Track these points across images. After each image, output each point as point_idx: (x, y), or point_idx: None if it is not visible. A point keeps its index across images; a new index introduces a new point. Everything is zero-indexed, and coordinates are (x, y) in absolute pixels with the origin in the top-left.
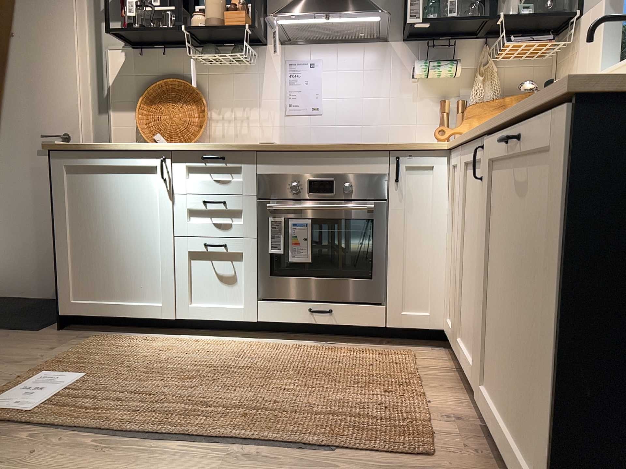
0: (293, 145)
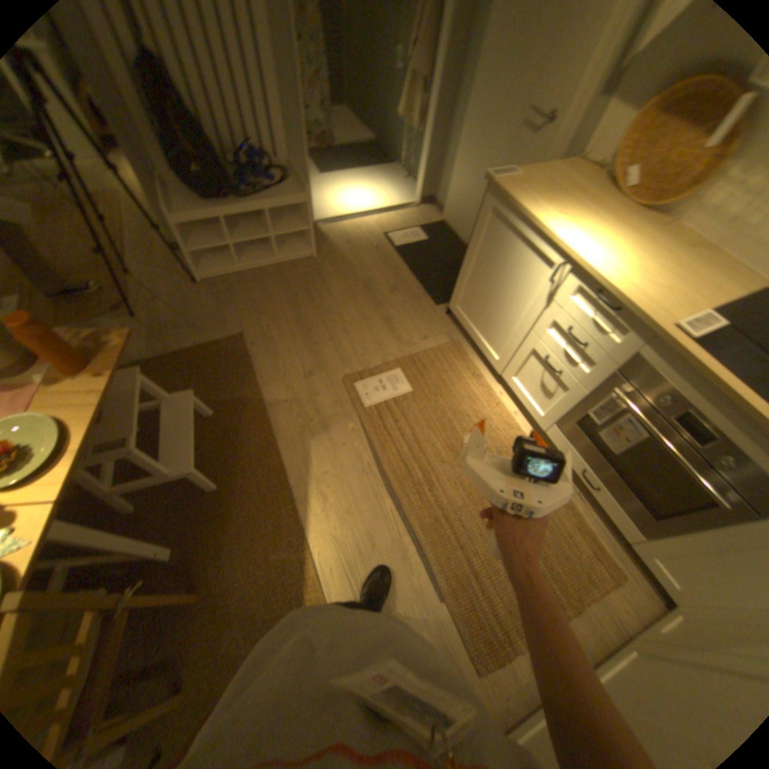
0: (709, 369)
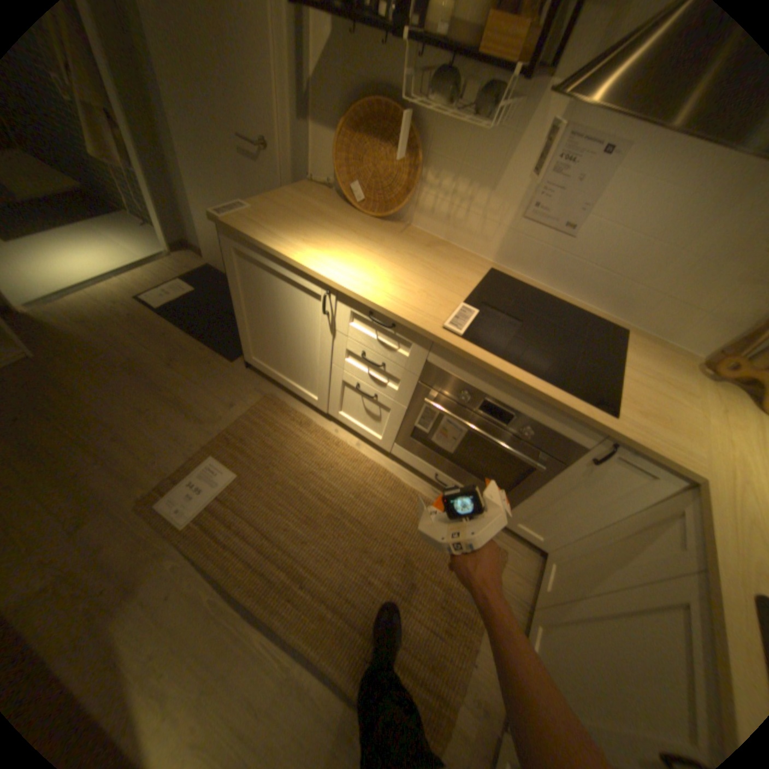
0: (482, 361)
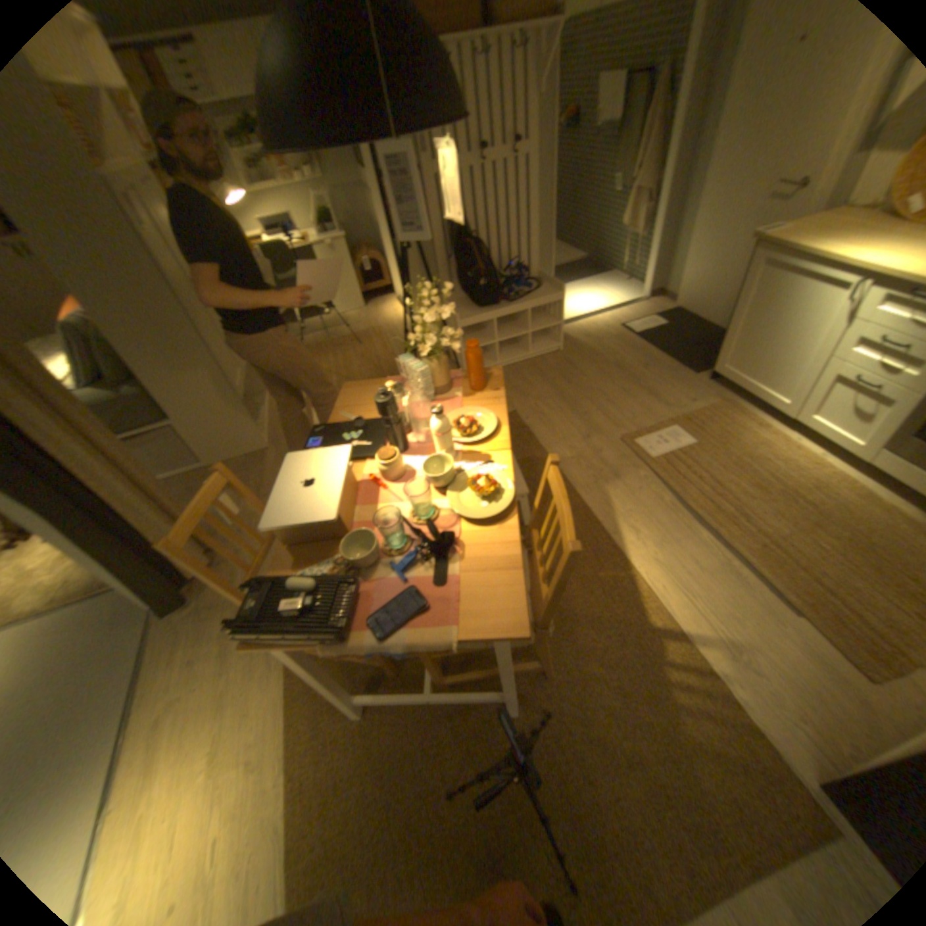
0: None
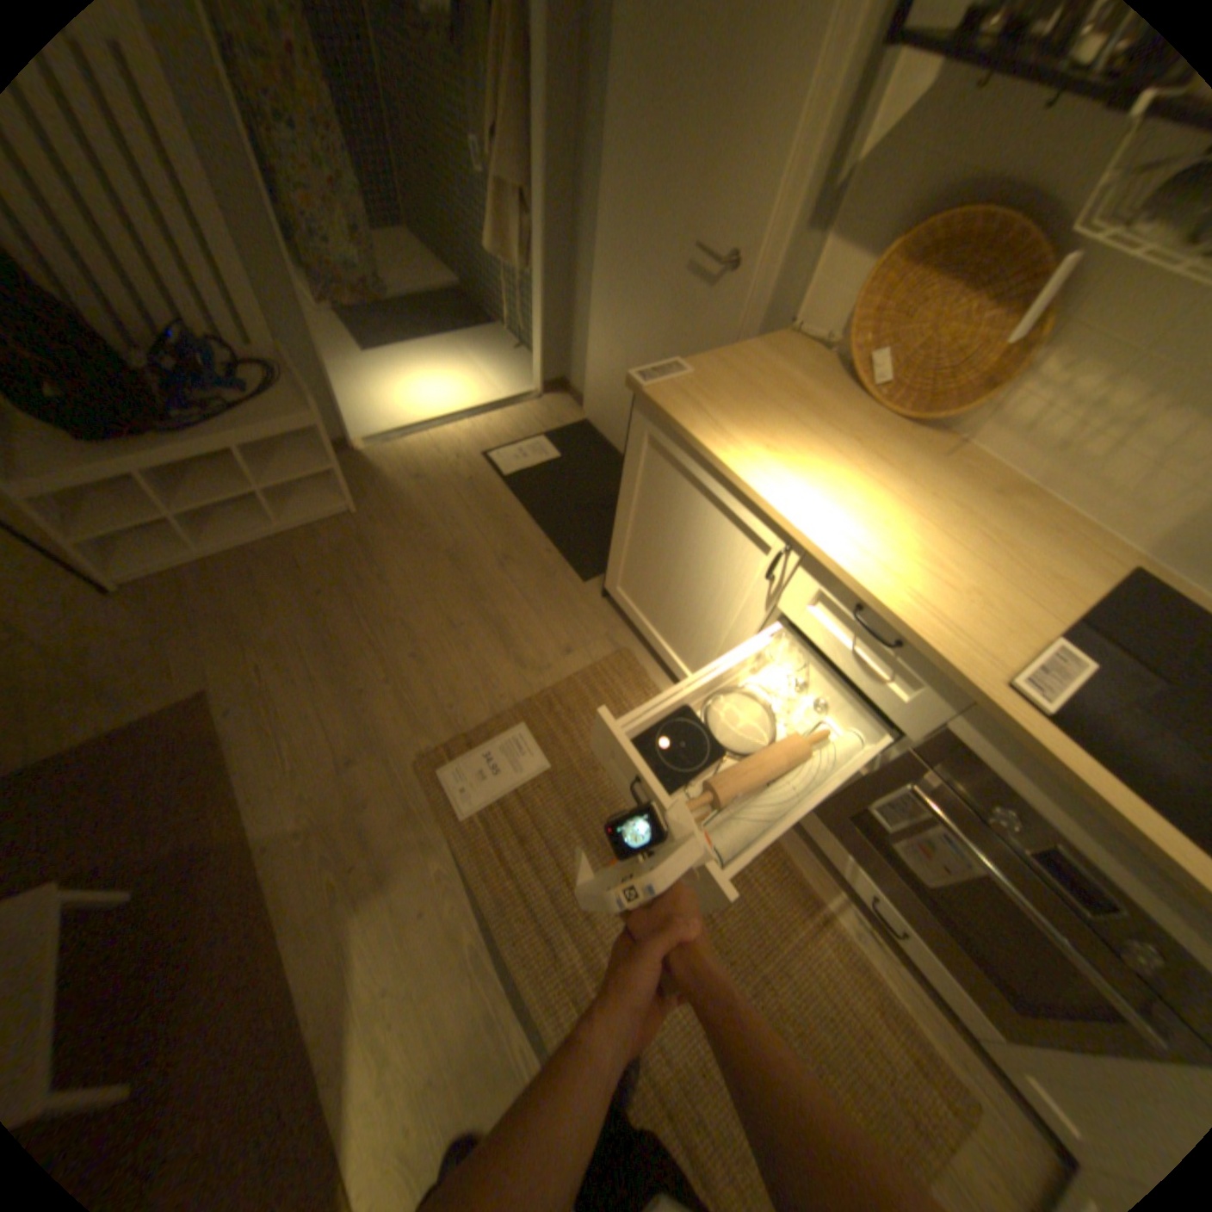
0: (1091, 788)
